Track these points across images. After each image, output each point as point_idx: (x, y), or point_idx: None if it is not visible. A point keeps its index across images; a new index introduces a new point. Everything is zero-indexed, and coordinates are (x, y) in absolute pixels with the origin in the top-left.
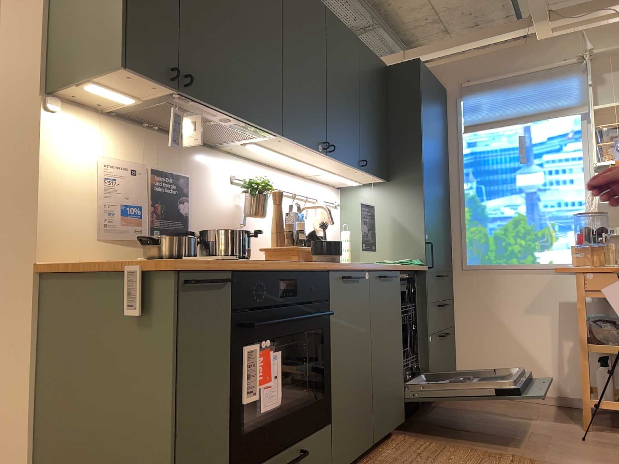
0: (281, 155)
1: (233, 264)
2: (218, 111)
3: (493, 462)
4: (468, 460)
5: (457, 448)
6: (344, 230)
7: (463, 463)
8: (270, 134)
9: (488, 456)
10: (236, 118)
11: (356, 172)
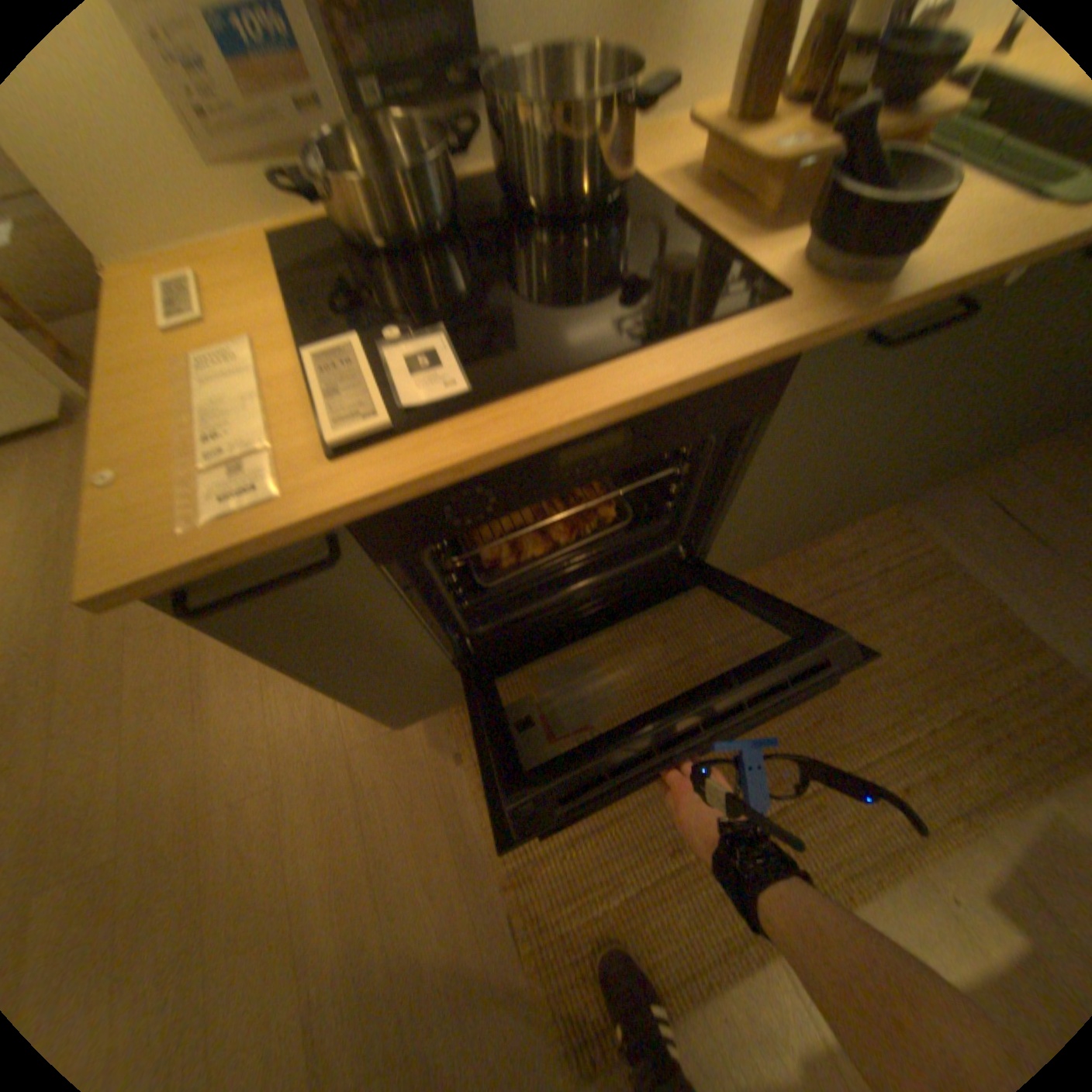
0: None
1: (329, 524)
2: None
3: (1001, 658)
4: (958, 627)
5: (968, 587)
6: None
7: (941, 631)
8: None
9: (1005, 636)
10: None
11: None
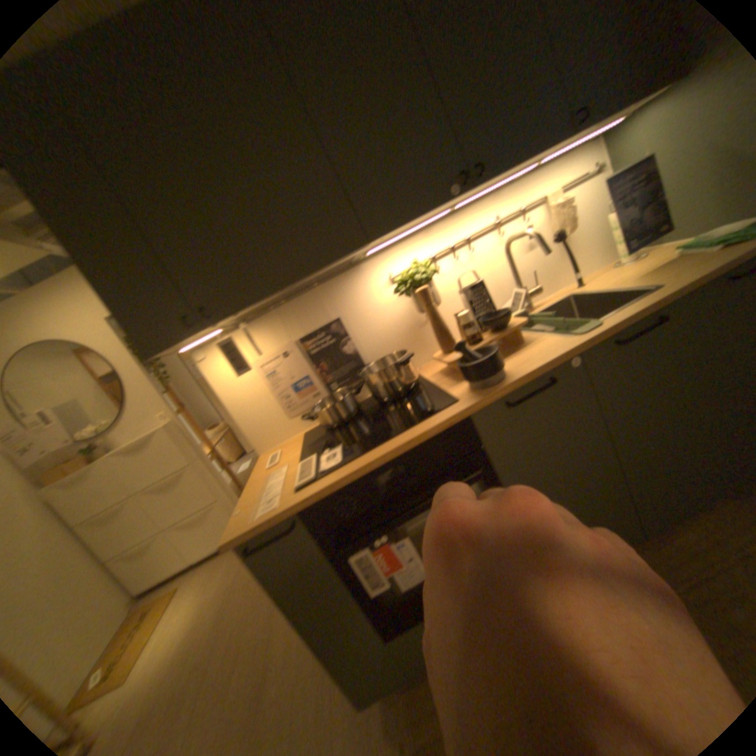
0: (425, 221)
1: (291, 510)
2: (268, 296)
3: None
4: None
5: None
6: (612, 209)
7: None
8: (361, 246)
9: None
10: (292, 283)
11: (580, 133)
